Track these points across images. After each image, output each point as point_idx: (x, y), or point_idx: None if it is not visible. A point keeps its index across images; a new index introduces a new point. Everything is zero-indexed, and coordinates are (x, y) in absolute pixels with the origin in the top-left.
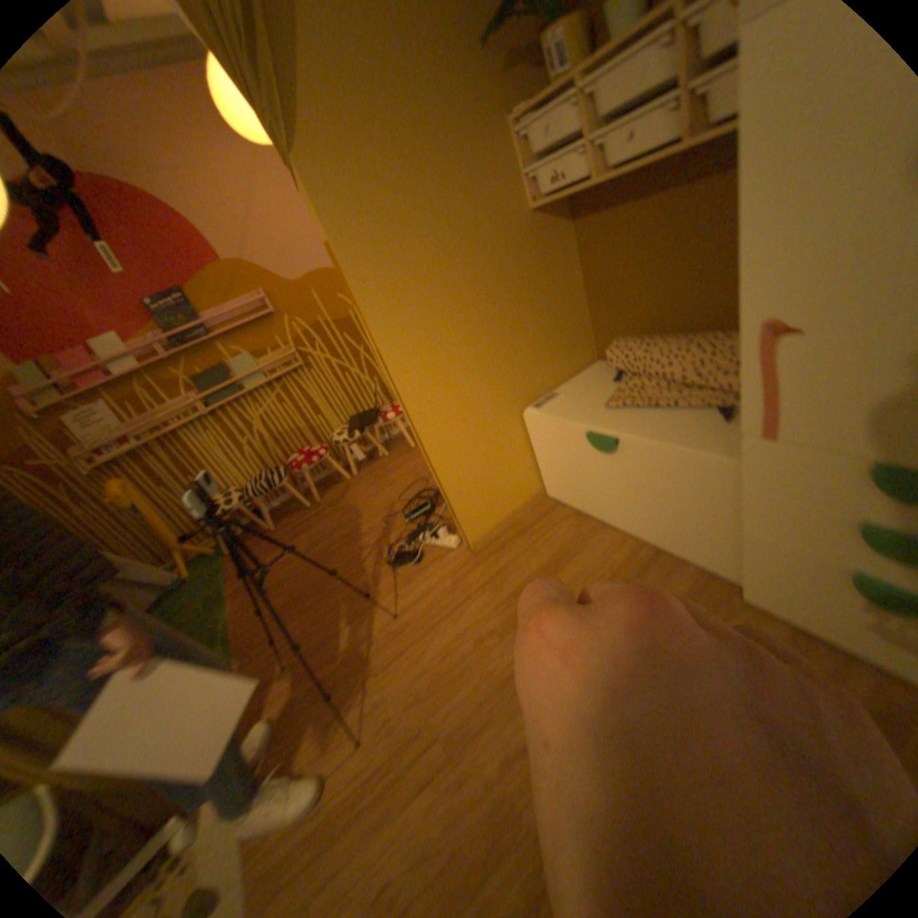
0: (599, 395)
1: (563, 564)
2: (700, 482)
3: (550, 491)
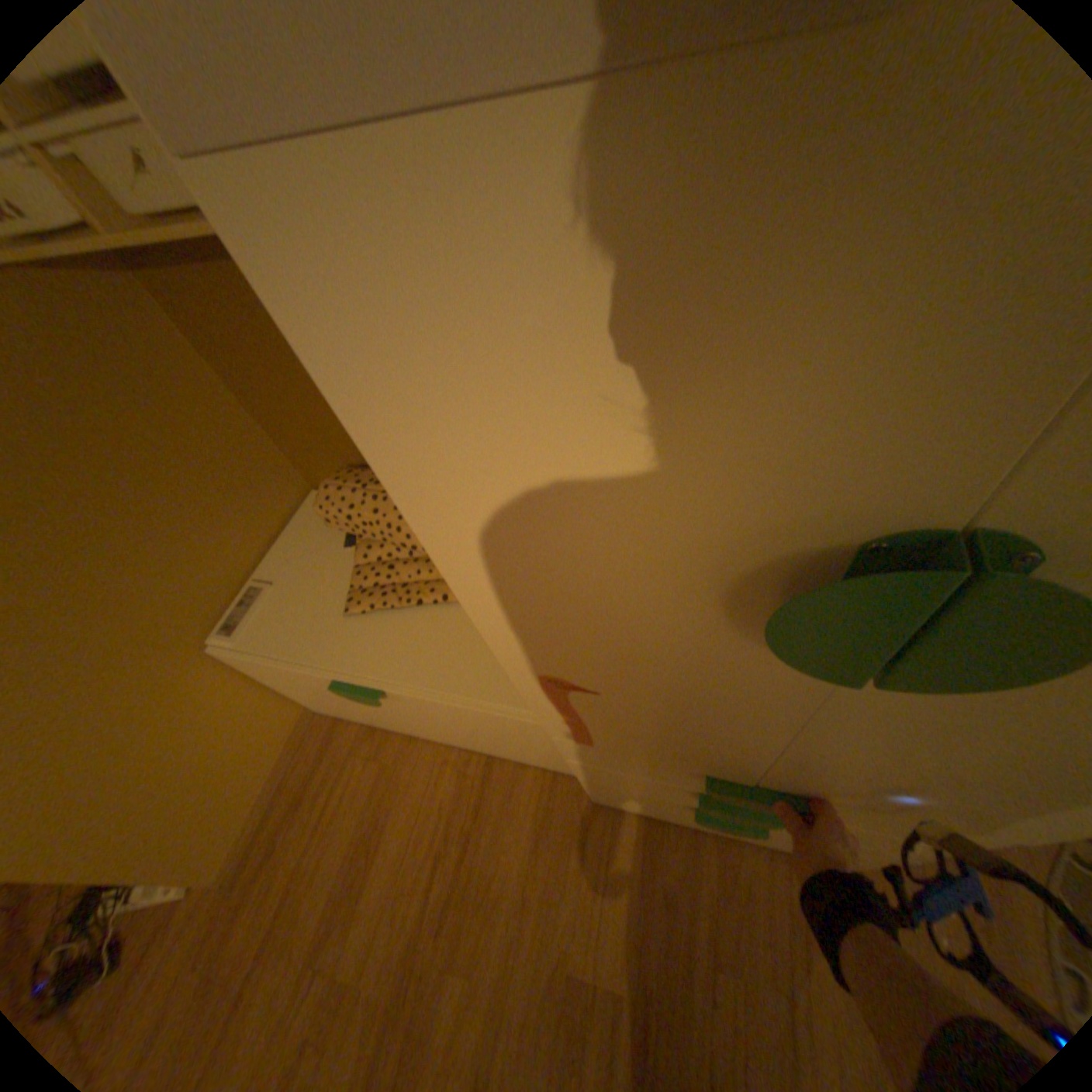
0: (332, 589)
1: (377, 846)
2: (513, 729)
3: (318, 711)
